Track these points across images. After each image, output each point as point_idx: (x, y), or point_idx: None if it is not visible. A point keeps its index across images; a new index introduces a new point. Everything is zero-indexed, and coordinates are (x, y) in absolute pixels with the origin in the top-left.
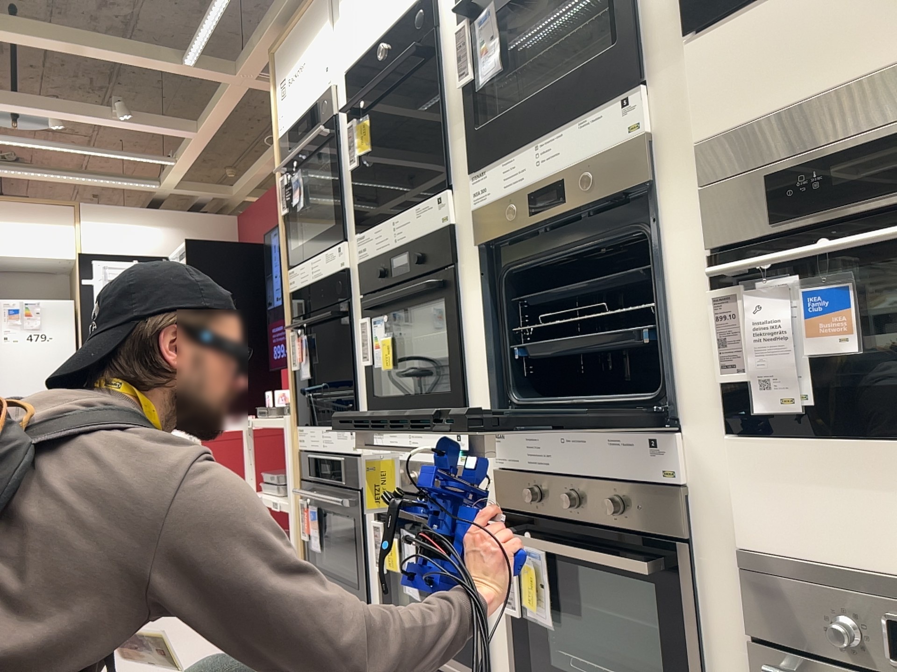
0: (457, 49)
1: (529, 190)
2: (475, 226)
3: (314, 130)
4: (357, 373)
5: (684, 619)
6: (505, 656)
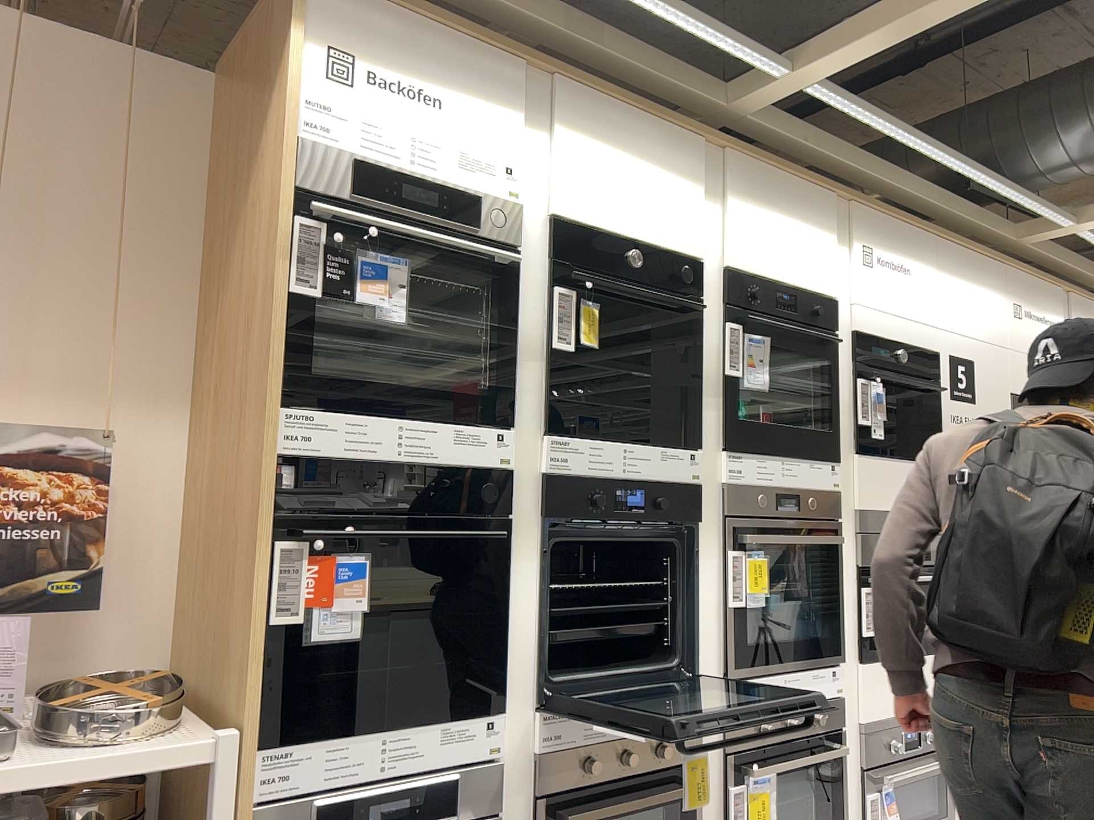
0: (725, 338)
1: (773, 490)
2: (724, 497)
3: (460, 227)
4: (509, 628)
5: (844, 773)
6: None
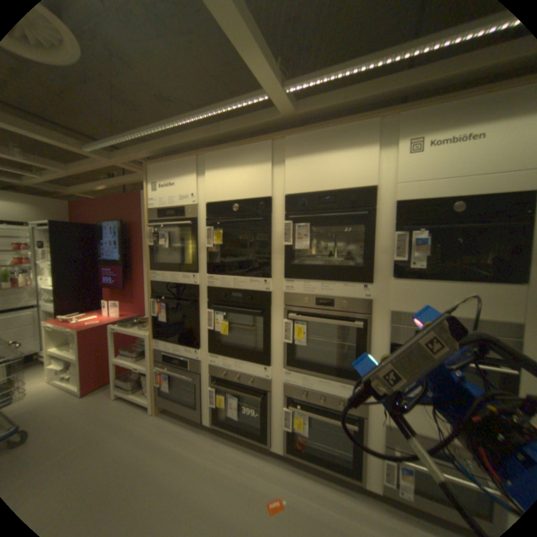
0: (283, 229)
1: (315, 296)
2: (284, 298)
3: (179, 218)
4: (201, 329)
5: (363, 441)
6: (278, 441)
